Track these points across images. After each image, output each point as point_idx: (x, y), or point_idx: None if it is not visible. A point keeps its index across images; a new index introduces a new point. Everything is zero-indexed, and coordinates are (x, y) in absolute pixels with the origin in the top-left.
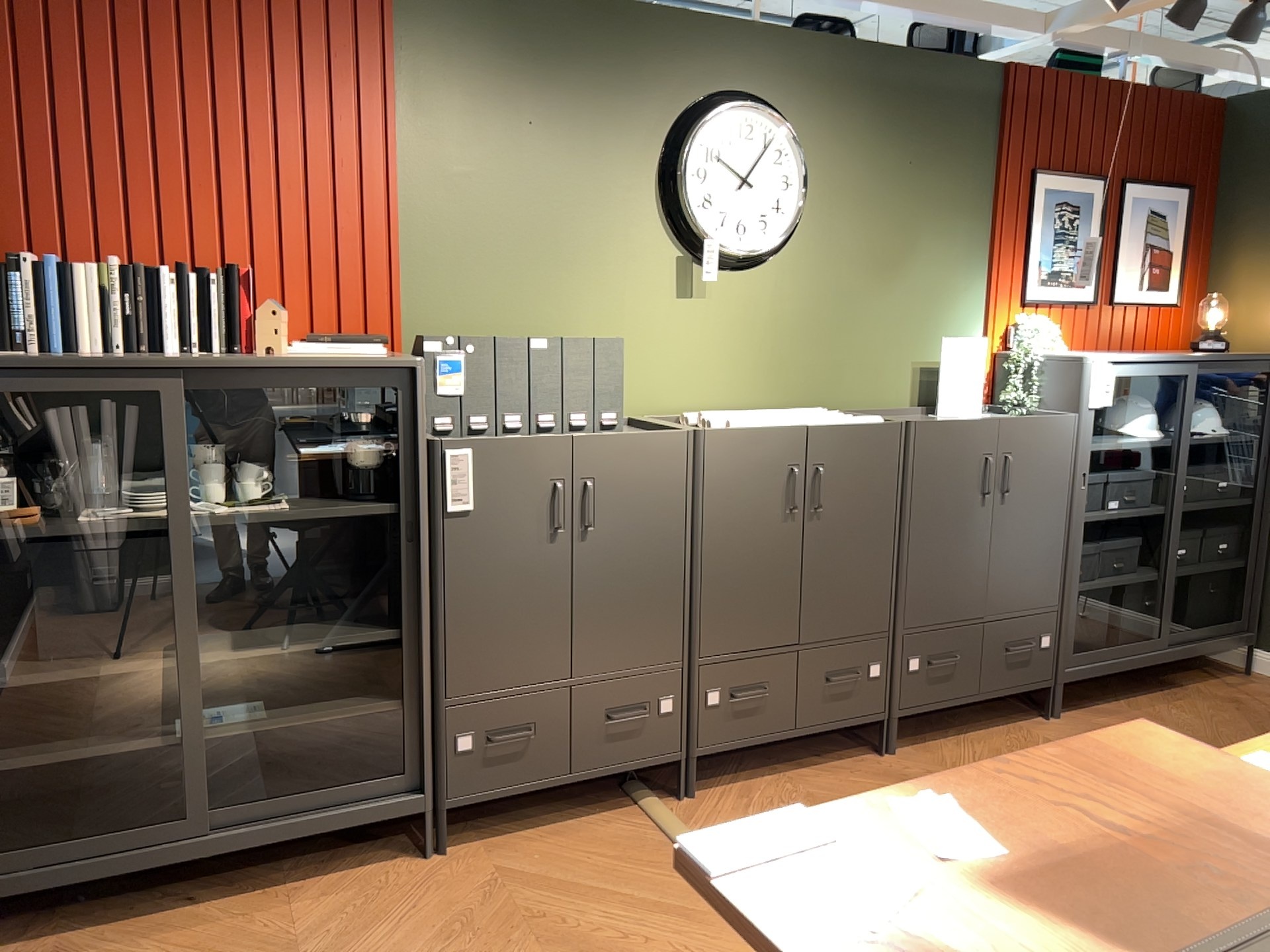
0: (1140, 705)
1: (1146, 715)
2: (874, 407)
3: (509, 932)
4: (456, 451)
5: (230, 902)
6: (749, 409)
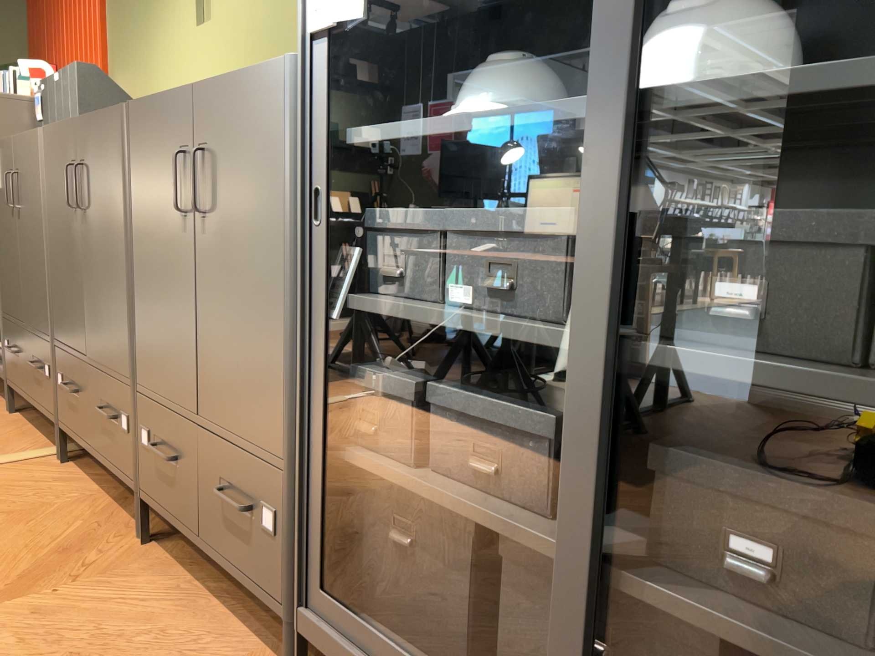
0: None
1: None
2: None
3: None
4: None
5: None
6: None
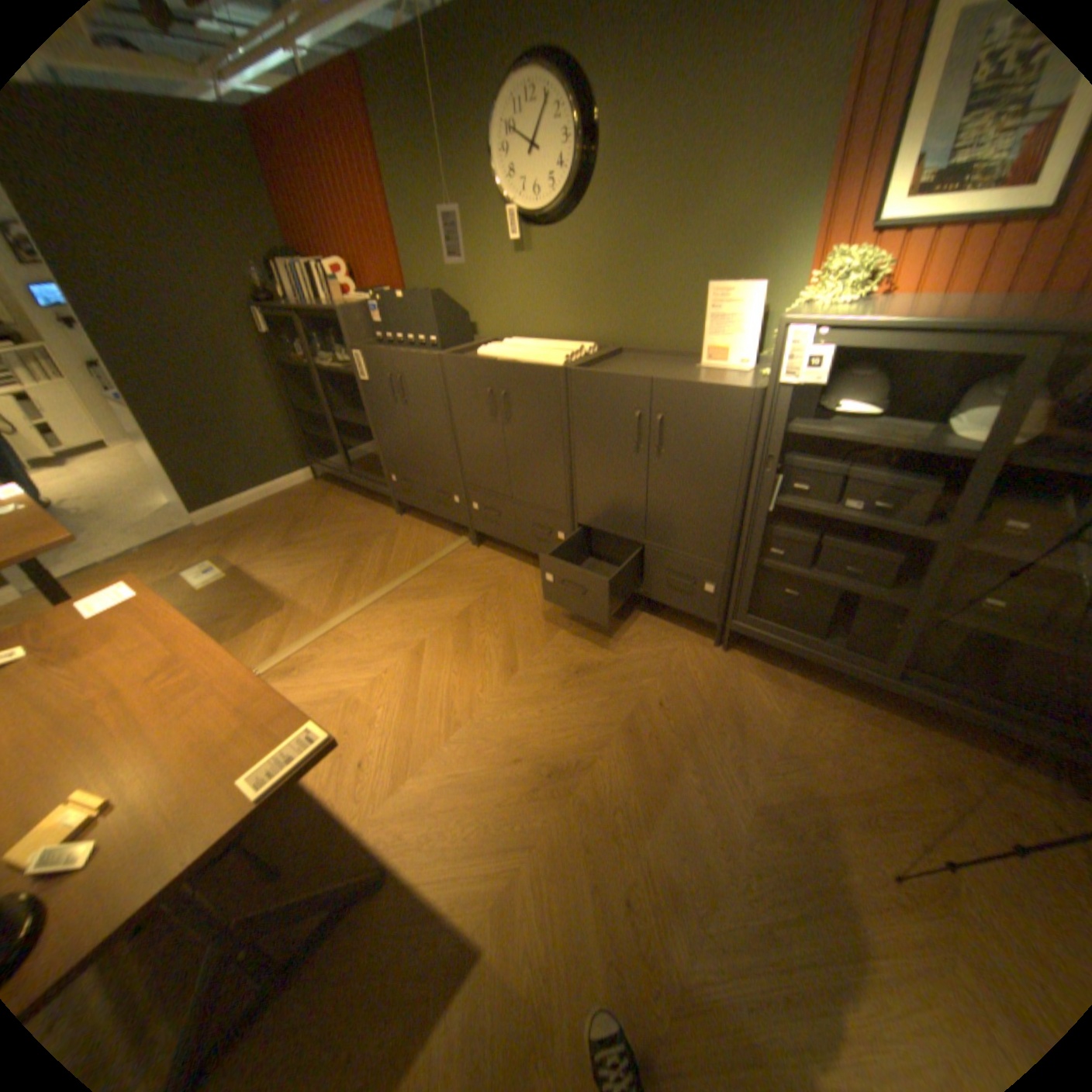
0: (824, 698)
1: (799, 704)
2: (668, 347)
3: (359, 545)
4: (357, 352)
5: (359, 499)
6: (566, 340)
